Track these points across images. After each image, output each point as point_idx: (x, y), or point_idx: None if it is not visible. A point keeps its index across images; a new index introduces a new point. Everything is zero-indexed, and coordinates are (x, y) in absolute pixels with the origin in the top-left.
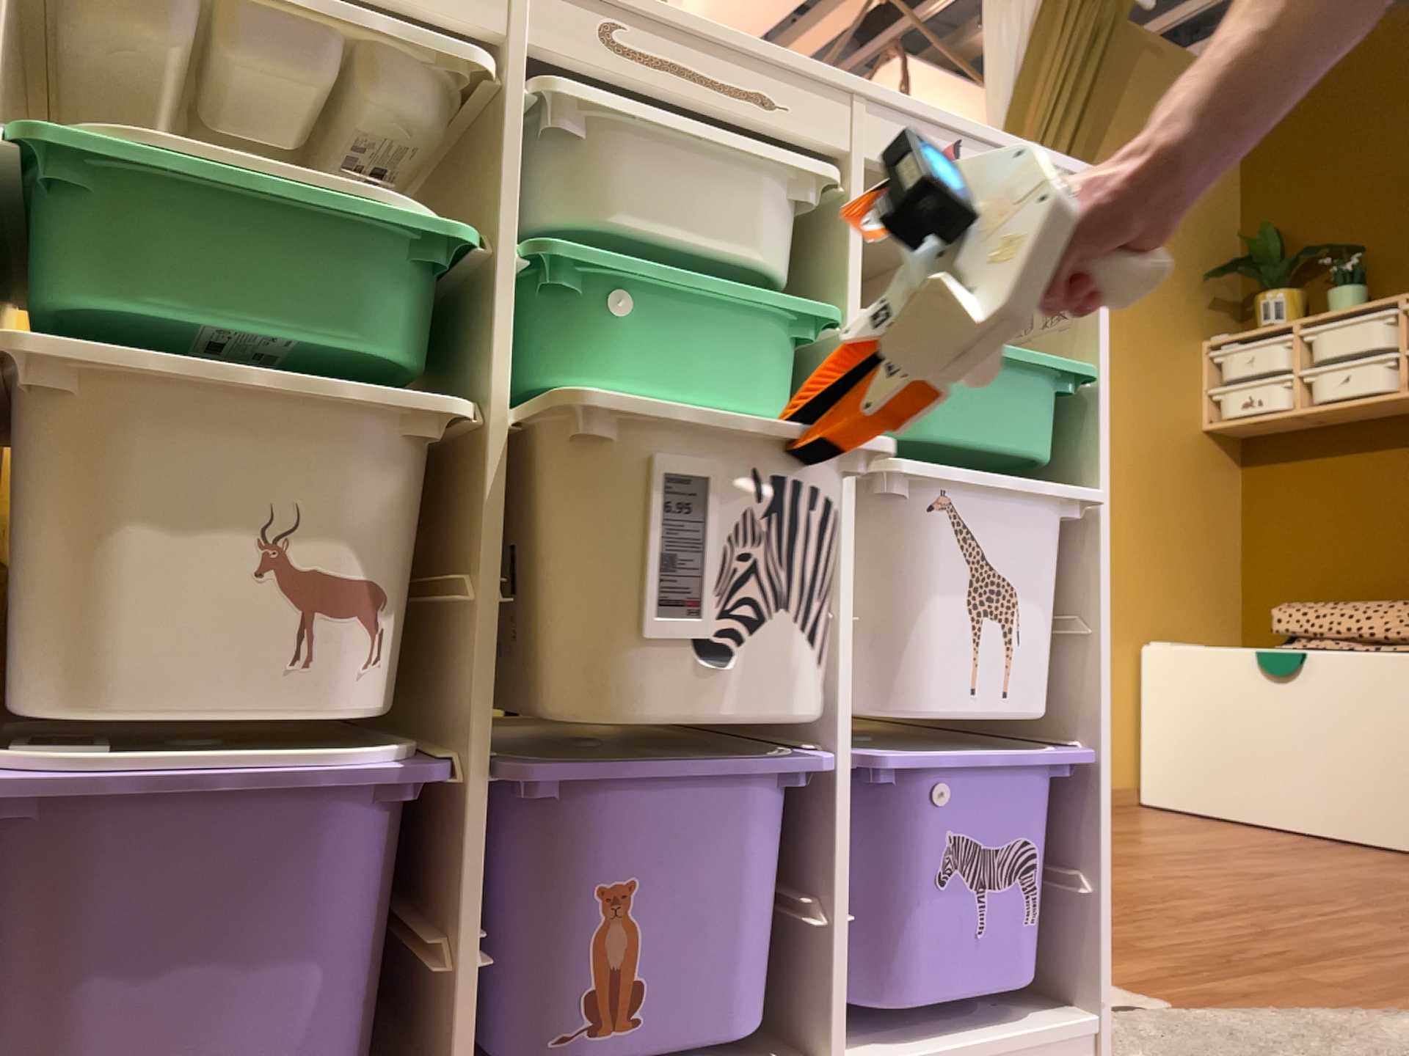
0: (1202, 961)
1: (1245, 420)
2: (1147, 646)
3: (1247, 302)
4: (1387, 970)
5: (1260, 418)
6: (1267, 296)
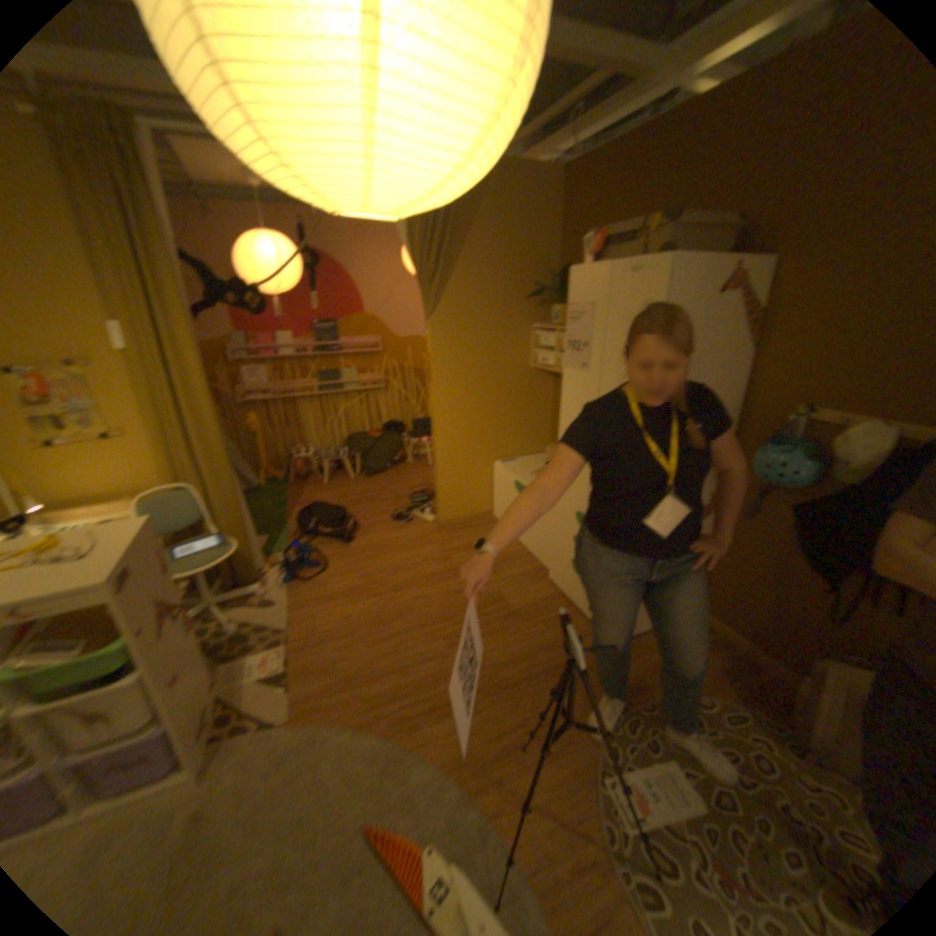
0: (337, 688)
1: (544, 369)
2: (494, 467)
3: (552, 308)
4: (393, 693)
5: (548, 370)
6: (558, 307)
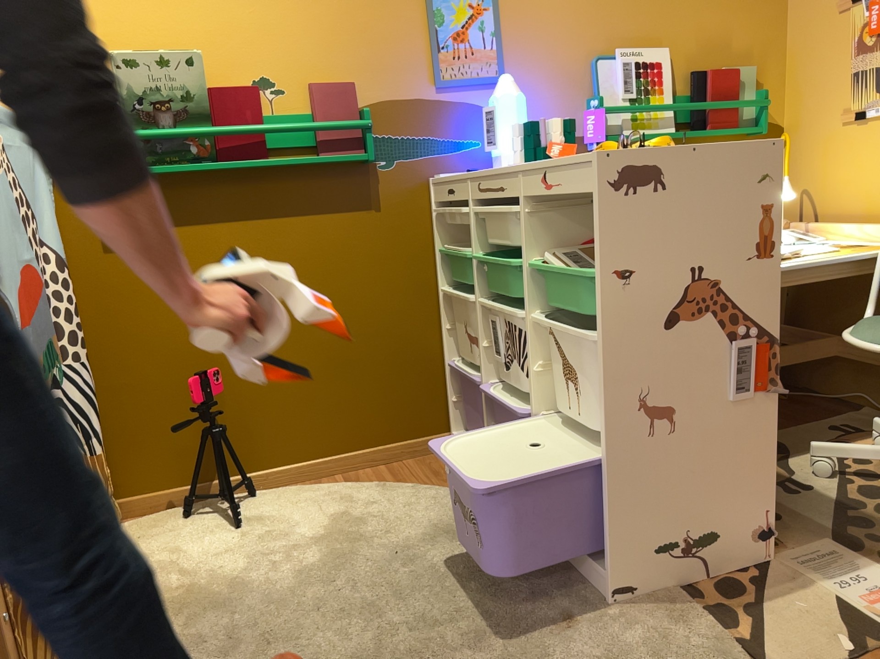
0: None
1: None
2: None
3: None
4: None
5: None
6: None
